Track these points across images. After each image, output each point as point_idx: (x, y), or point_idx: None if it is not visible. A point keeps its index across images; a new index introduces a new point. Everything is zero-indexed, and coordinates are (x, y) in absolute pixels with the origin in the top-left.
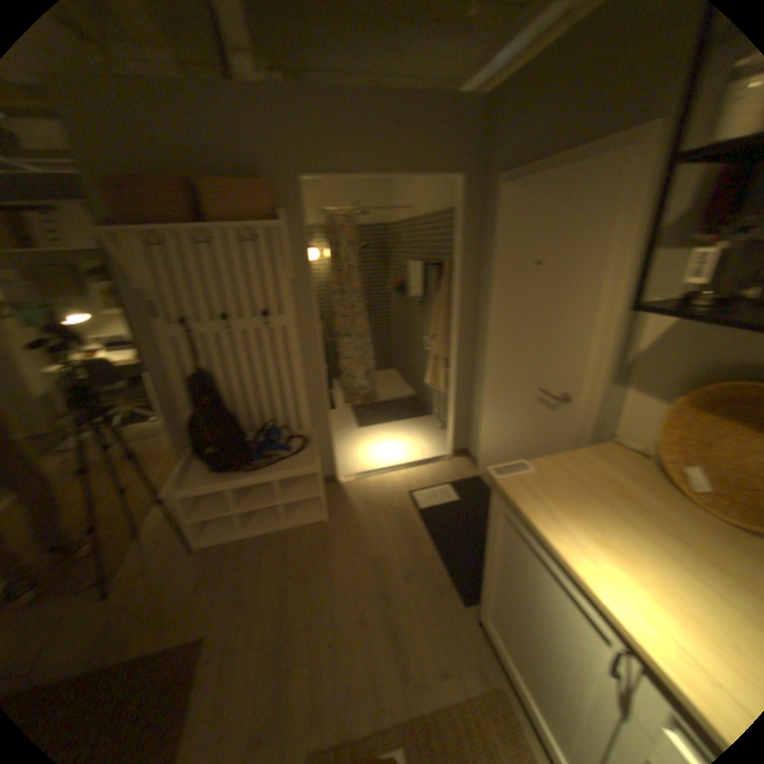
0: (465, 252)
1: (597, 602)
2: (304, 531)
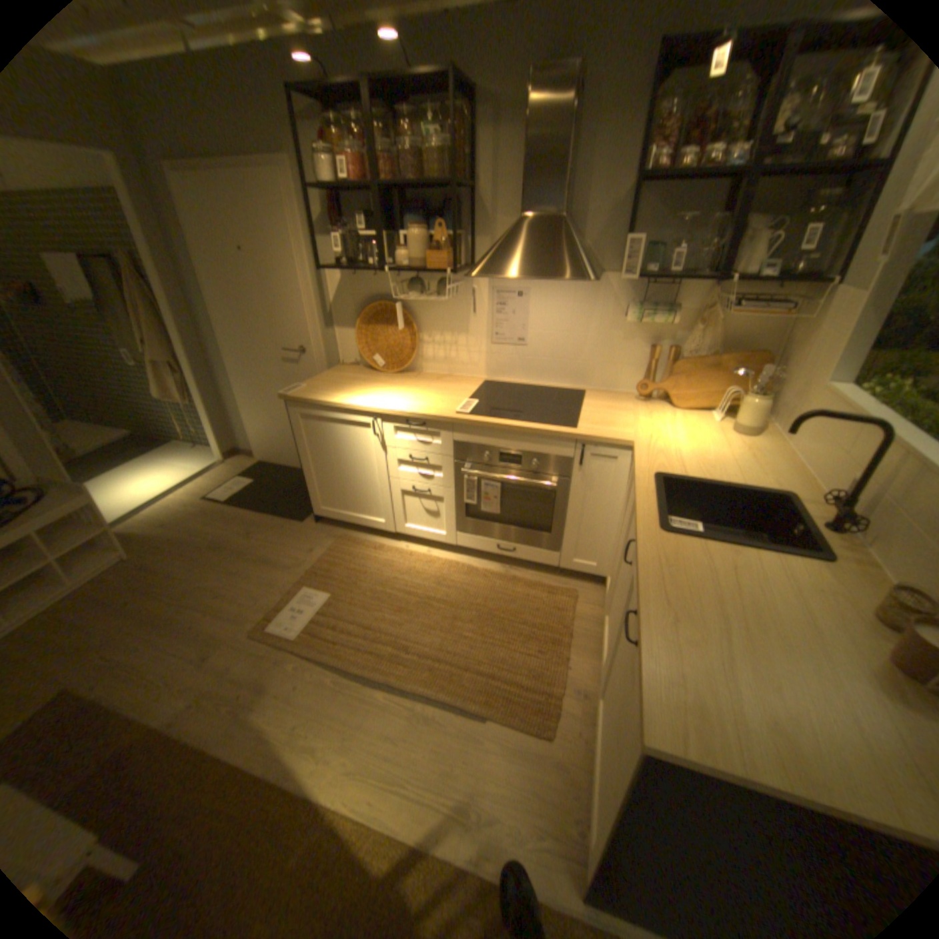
0: (148, 242)
1: (358, 410)
2: (105, 576)
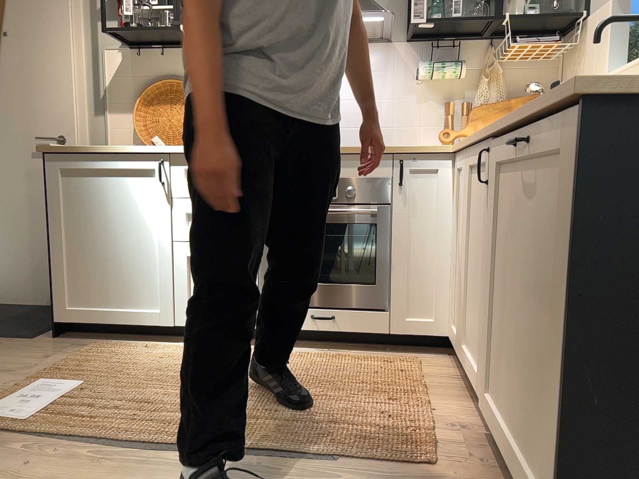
0: None
1: (142, 154)
2: None
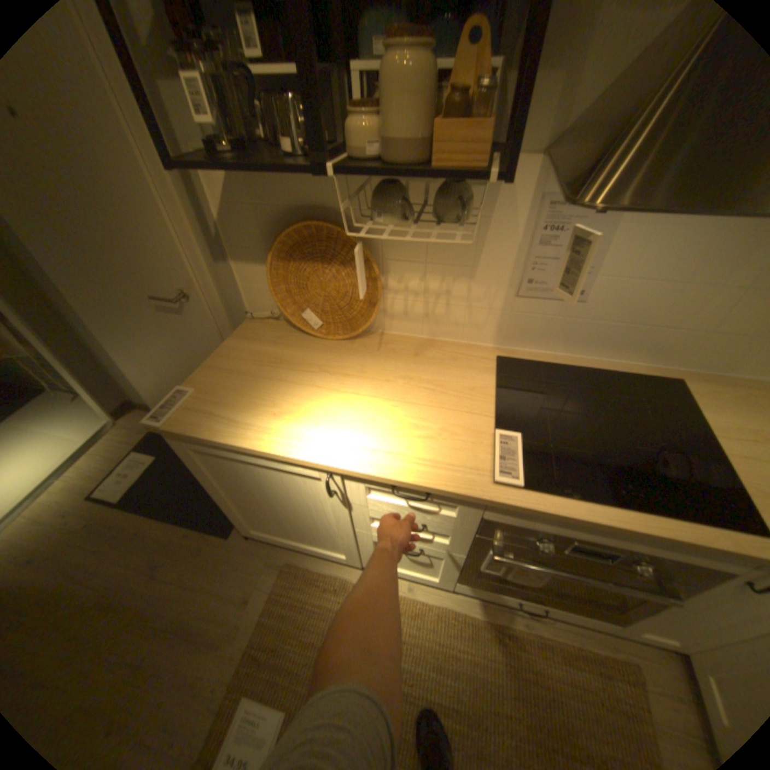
0: None
1: (298, 461)
2: None
